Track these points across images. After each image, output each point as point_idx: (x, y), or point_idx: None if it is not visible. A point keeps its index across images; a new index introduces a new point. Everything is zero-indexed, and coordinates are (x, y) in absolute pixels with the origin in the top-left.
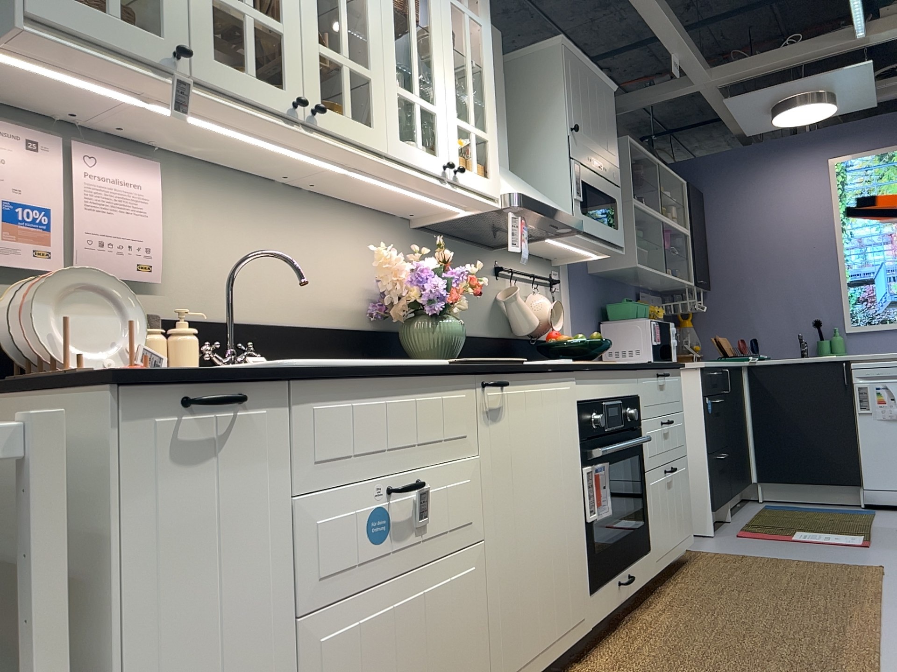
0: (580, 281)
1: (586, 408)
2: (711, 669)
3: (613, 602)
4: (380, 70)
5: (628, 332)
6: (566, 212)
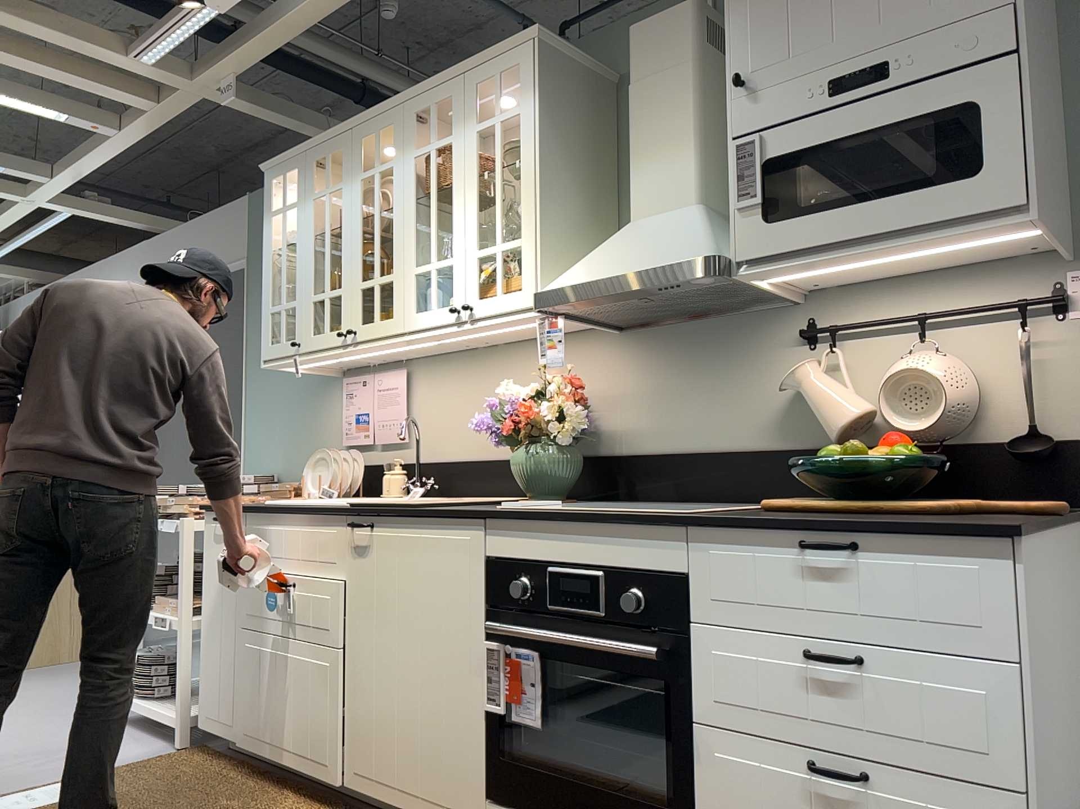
0: None
1: (505, 568)
2: None
3: None
4: (399, 267)
5: None
6: (672, 259)
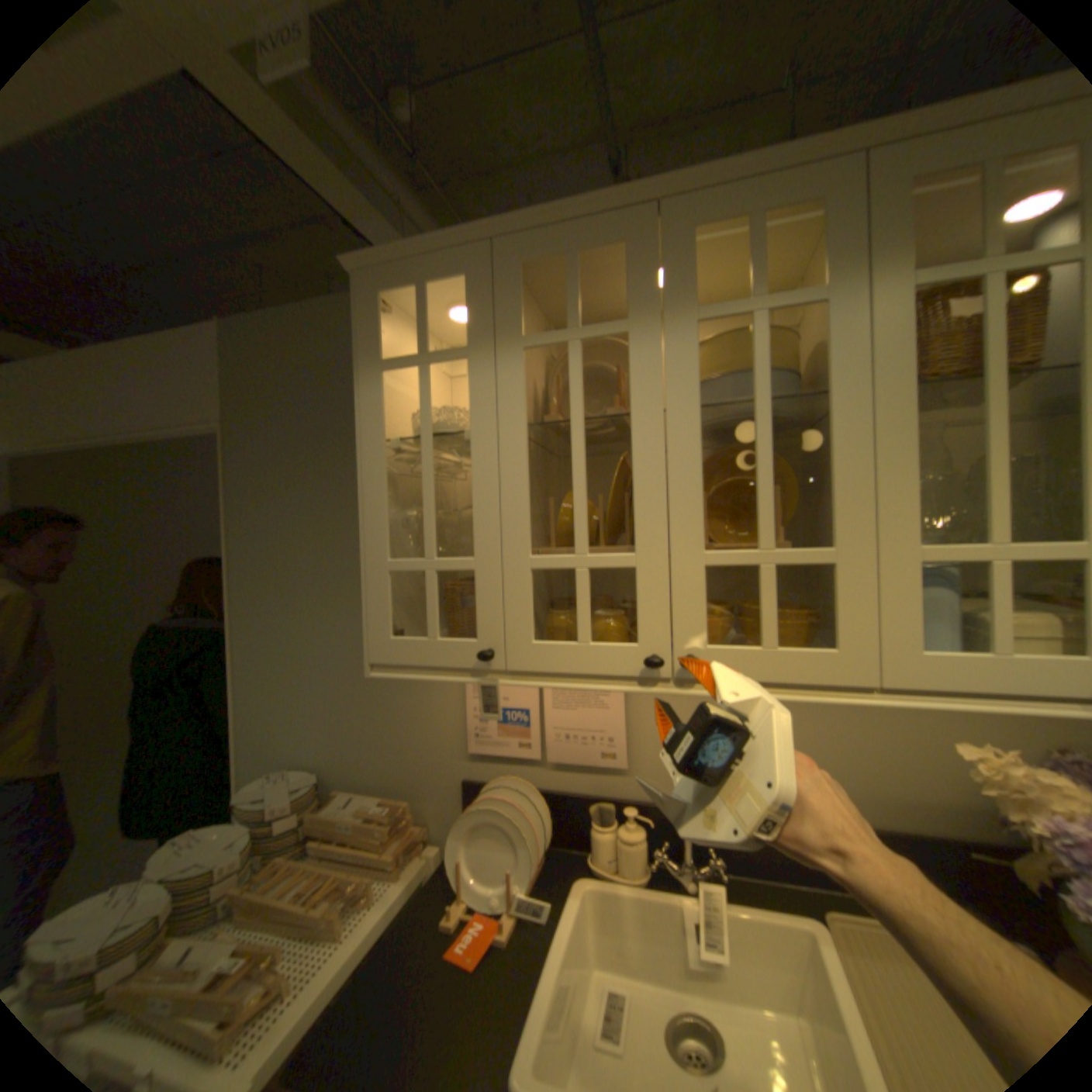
0: None
1: None
2: None
3: None
4: (862, 536)
5: None
6: None
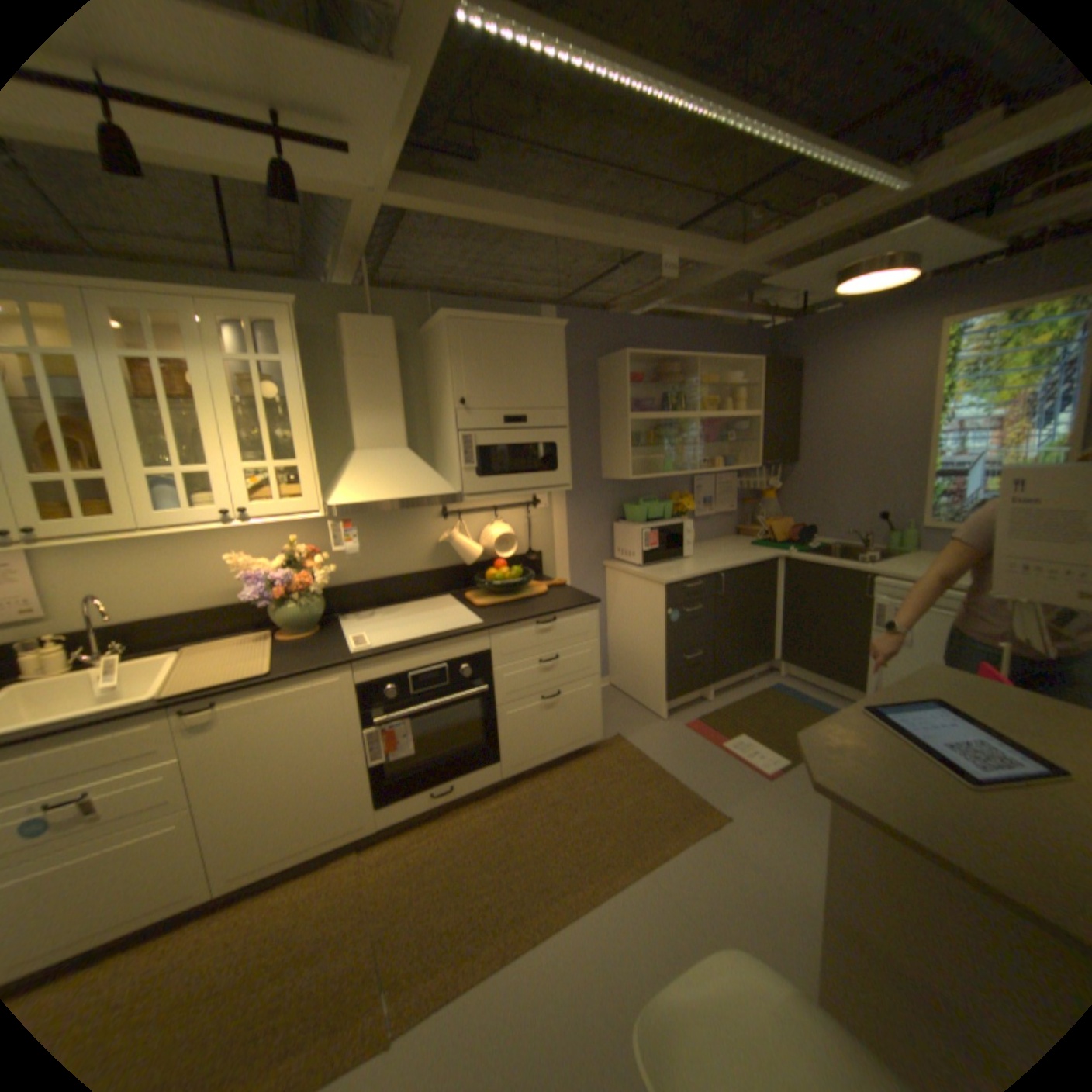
0: (584, 490)
1: (374, 685)
2: (413, 900)
3: (417, 810)
4: (118, 466)
5: (629, 534)
6: (434, 492)
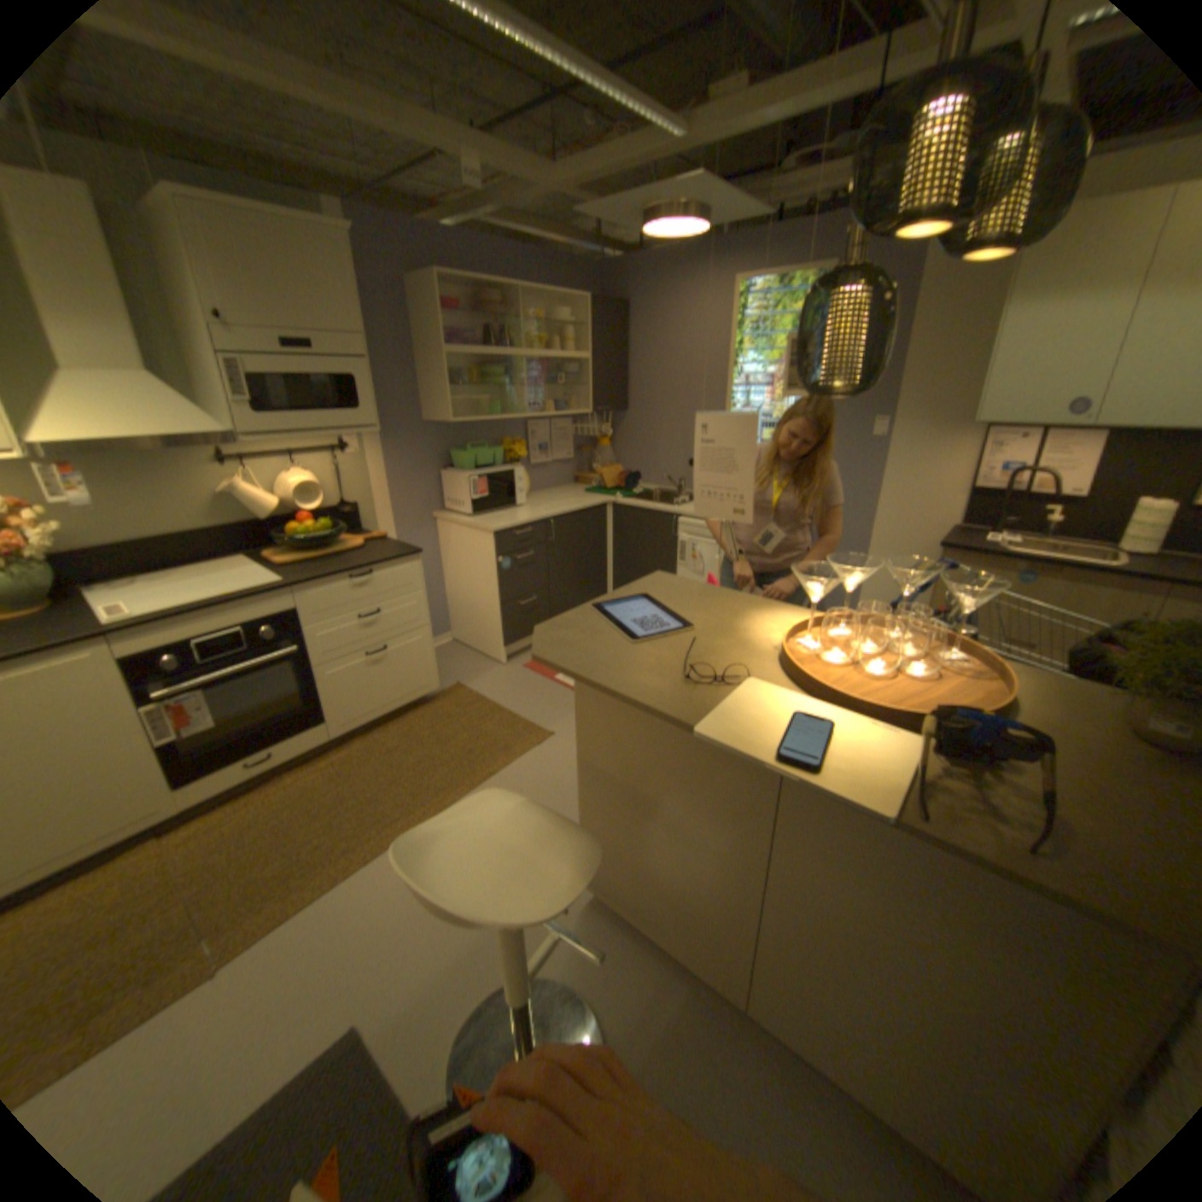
0: (403, 432)
1: (144, 656)
2: (233, 860)
3: (229, 782)
4: None
5: (458, 482)
6: (193, 428)
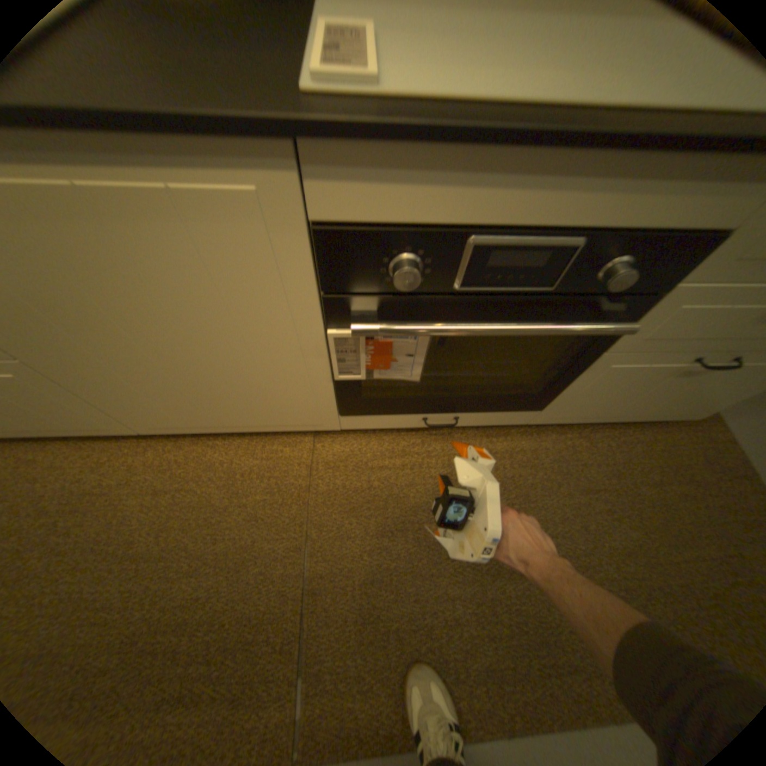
0: None
1: (363, 238)
2: (366, 549)
3: (398, 425)
4: None
5: None
6: None
